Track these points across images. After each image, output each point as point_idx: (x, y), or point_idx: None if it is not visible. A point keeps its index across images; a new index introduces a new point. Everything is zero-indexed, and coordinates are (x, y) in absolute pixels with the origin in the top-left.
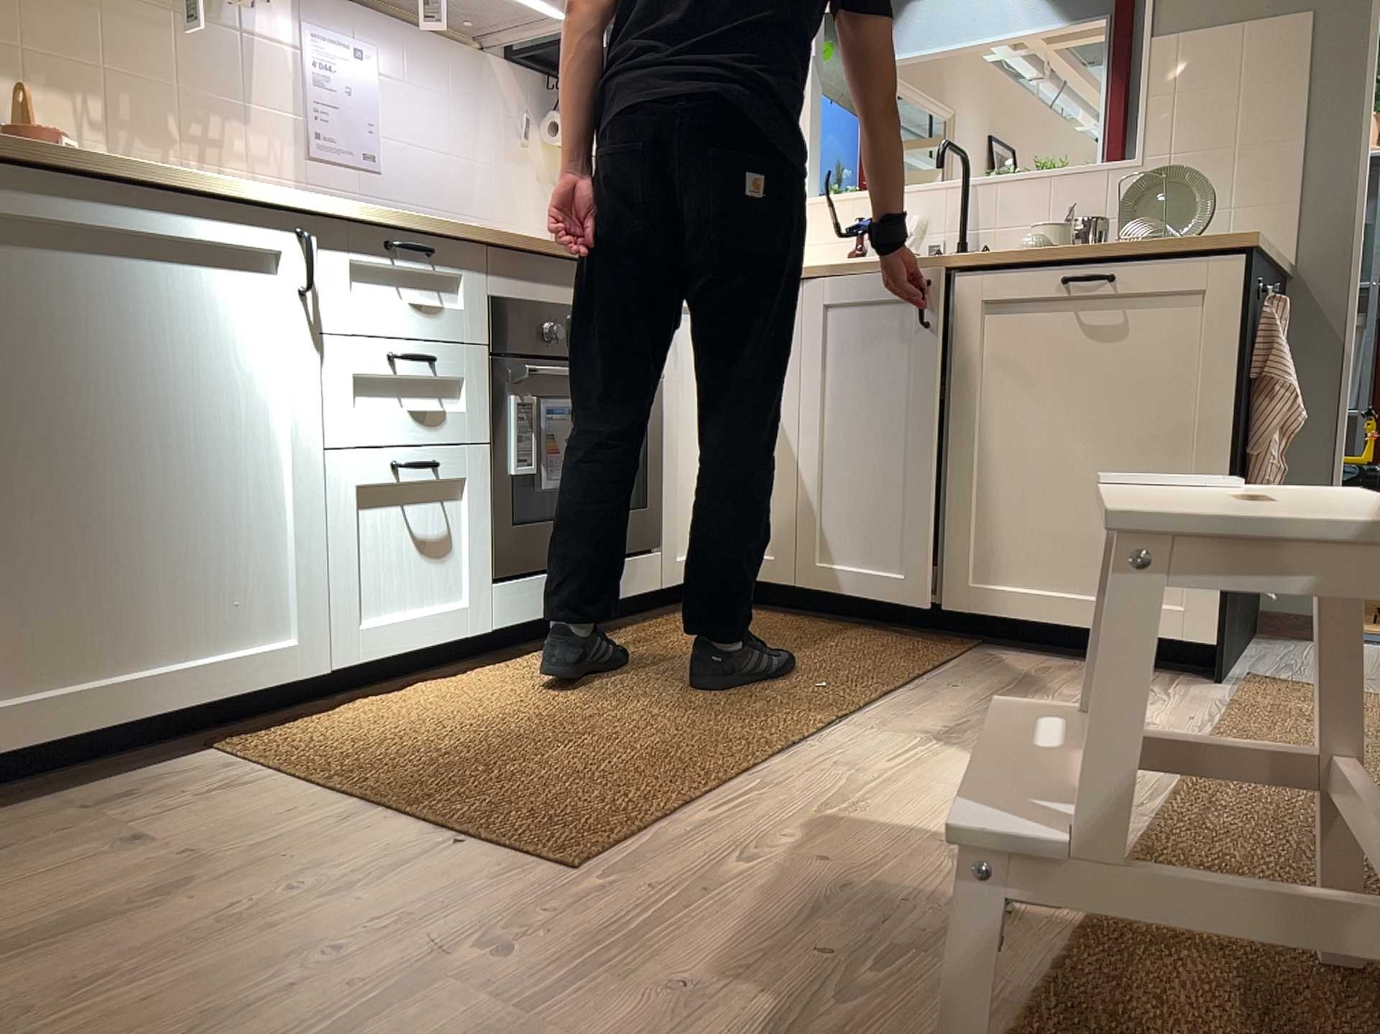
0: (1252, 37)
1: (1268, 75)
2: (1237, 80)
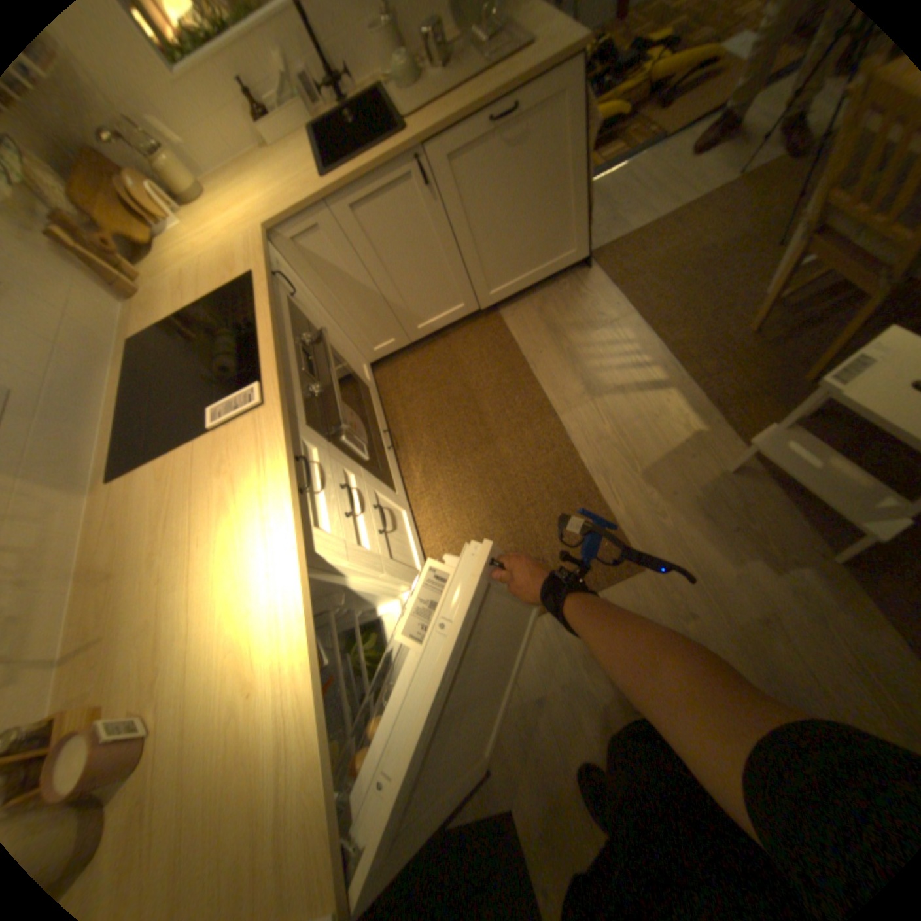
0: None
1: None
2: None
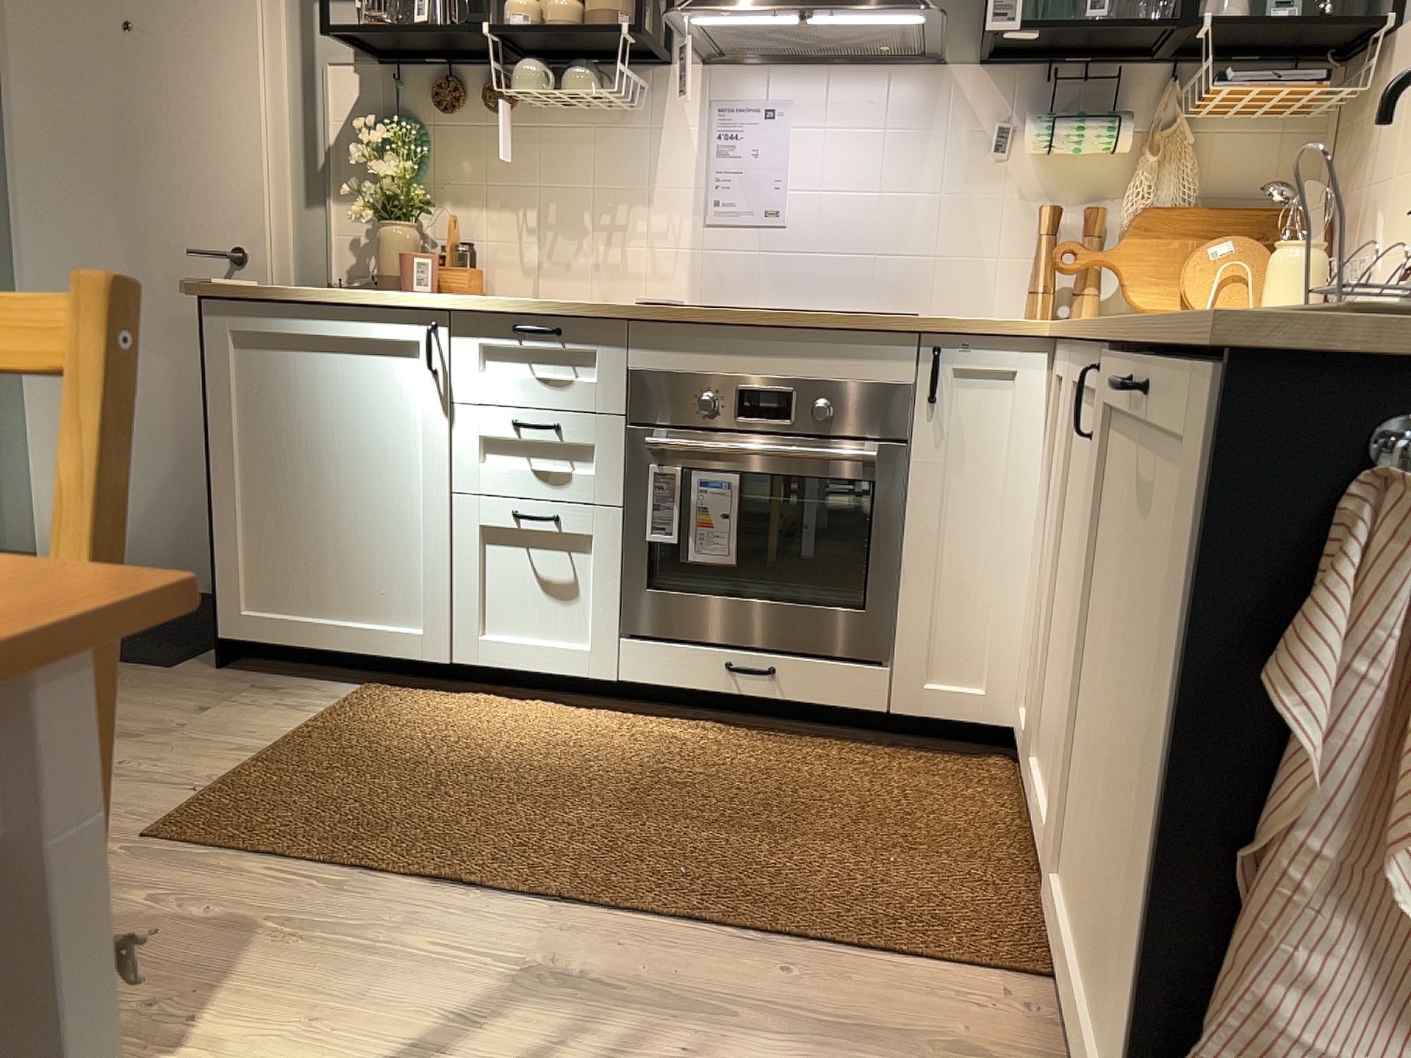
0: None
1: None
2: None
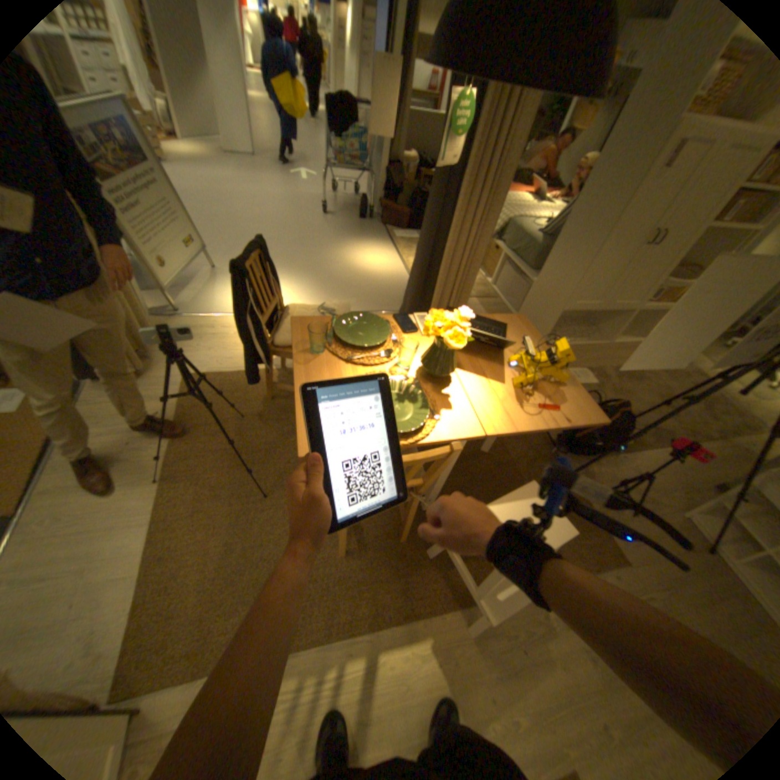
0: None
1: None
2: None
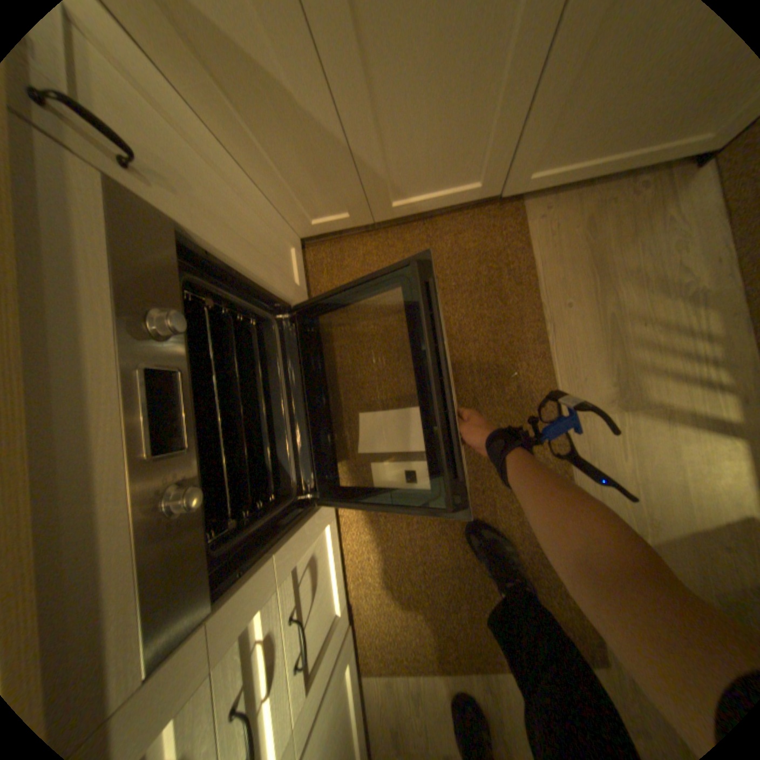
0: None
1: None
2: None
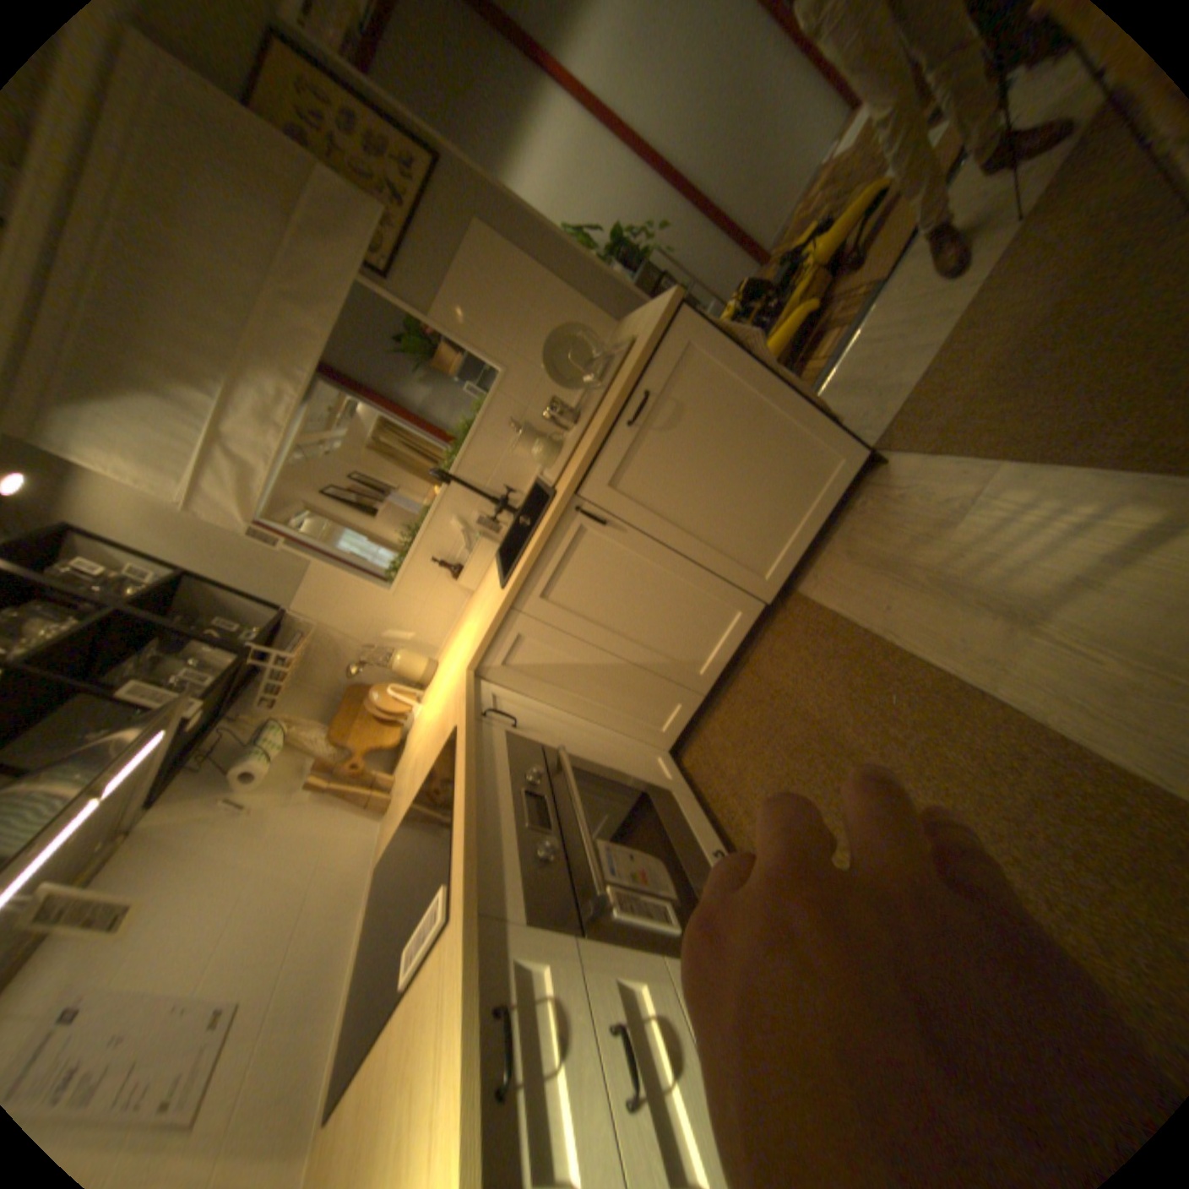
0: (471, 255)
1: (502, 262)
2: (493, 280)
